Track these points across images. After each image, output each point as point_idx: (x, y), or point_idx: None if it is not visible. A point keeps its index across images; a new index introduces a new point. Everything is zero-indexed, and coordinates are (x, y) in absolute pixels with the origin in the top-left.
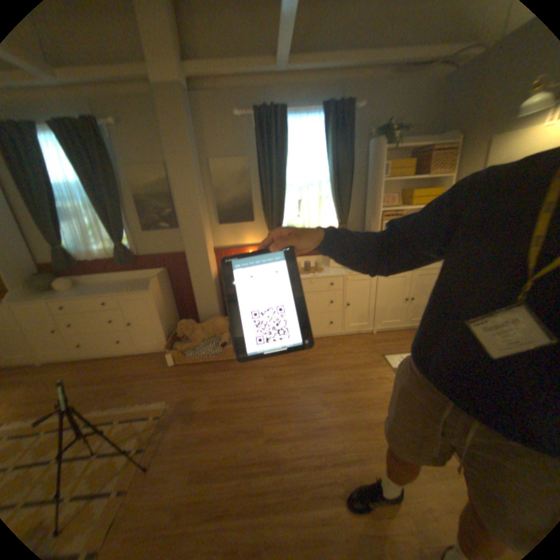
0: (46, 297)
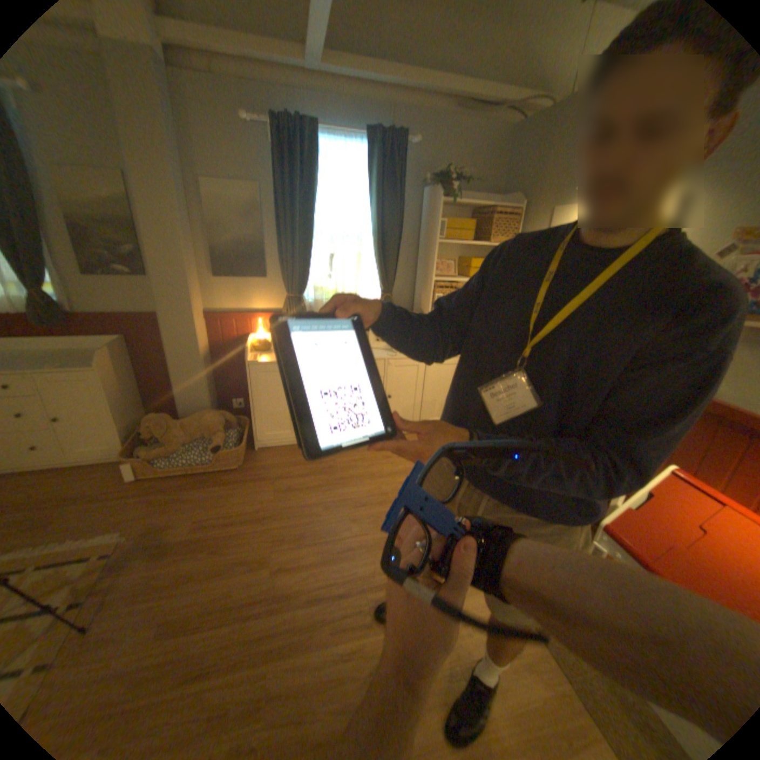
0: None
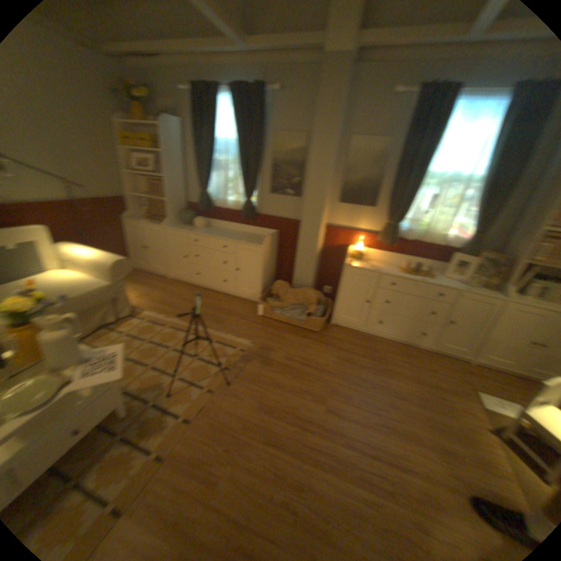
0: (189, 229)
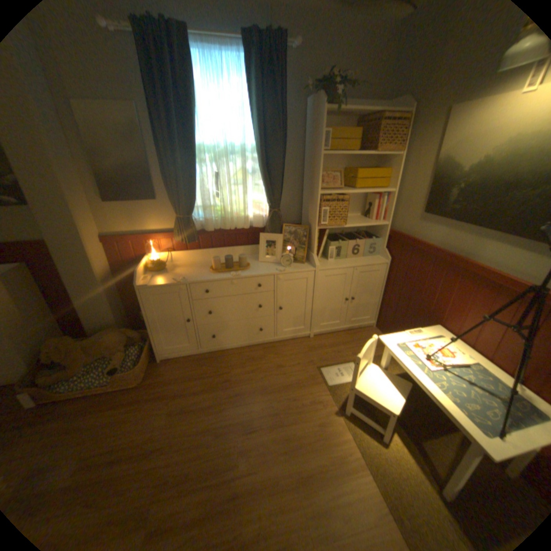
0: None
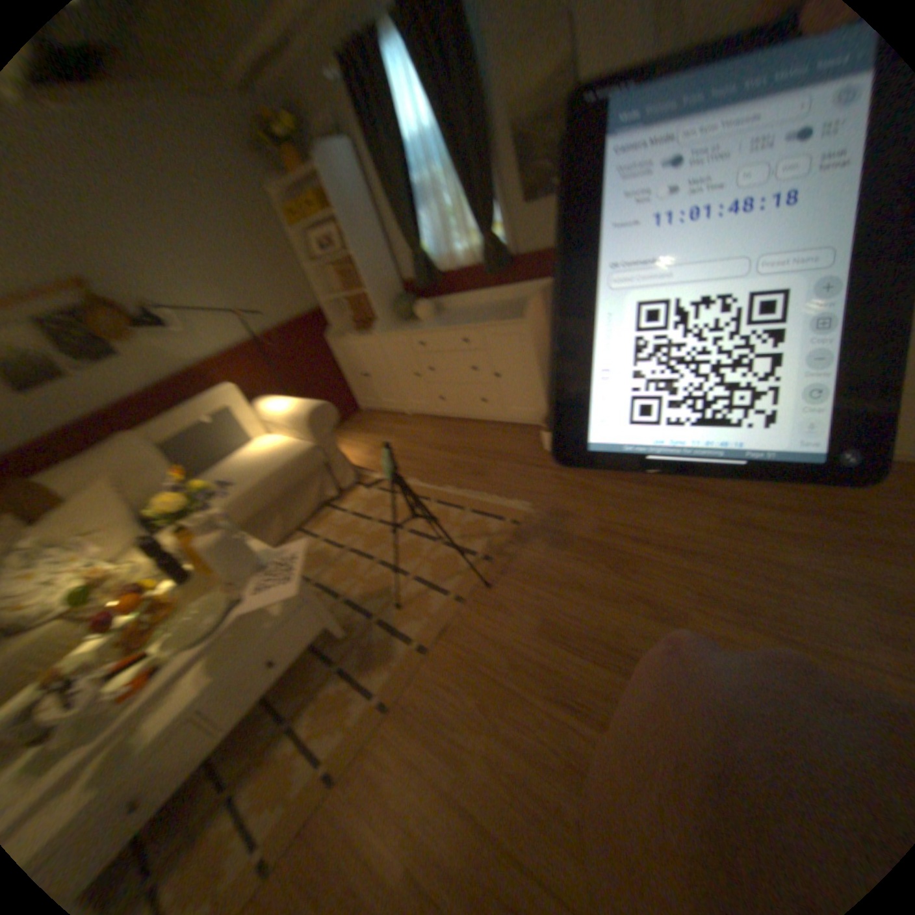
0: (405, 325)
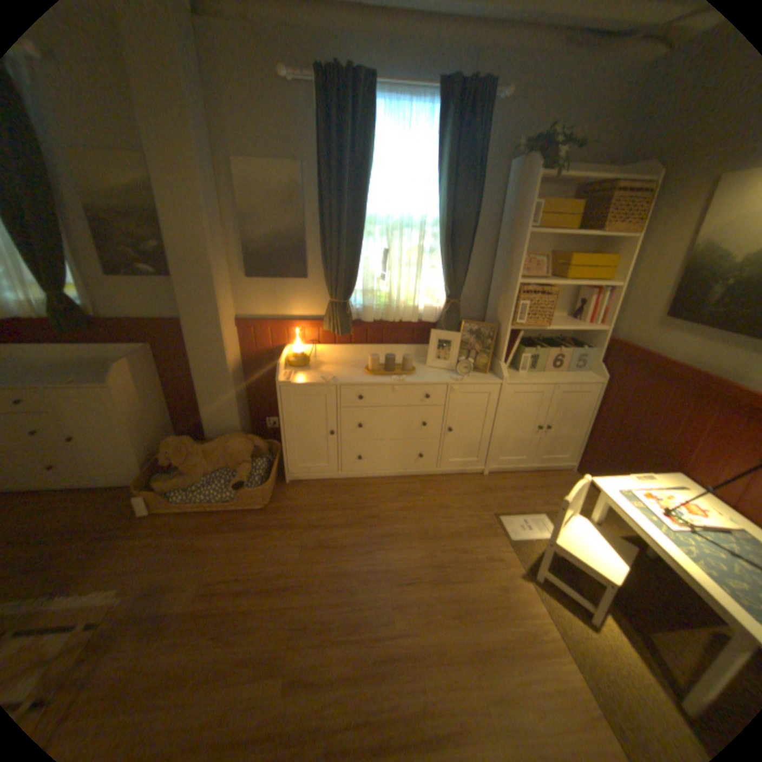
0: None
